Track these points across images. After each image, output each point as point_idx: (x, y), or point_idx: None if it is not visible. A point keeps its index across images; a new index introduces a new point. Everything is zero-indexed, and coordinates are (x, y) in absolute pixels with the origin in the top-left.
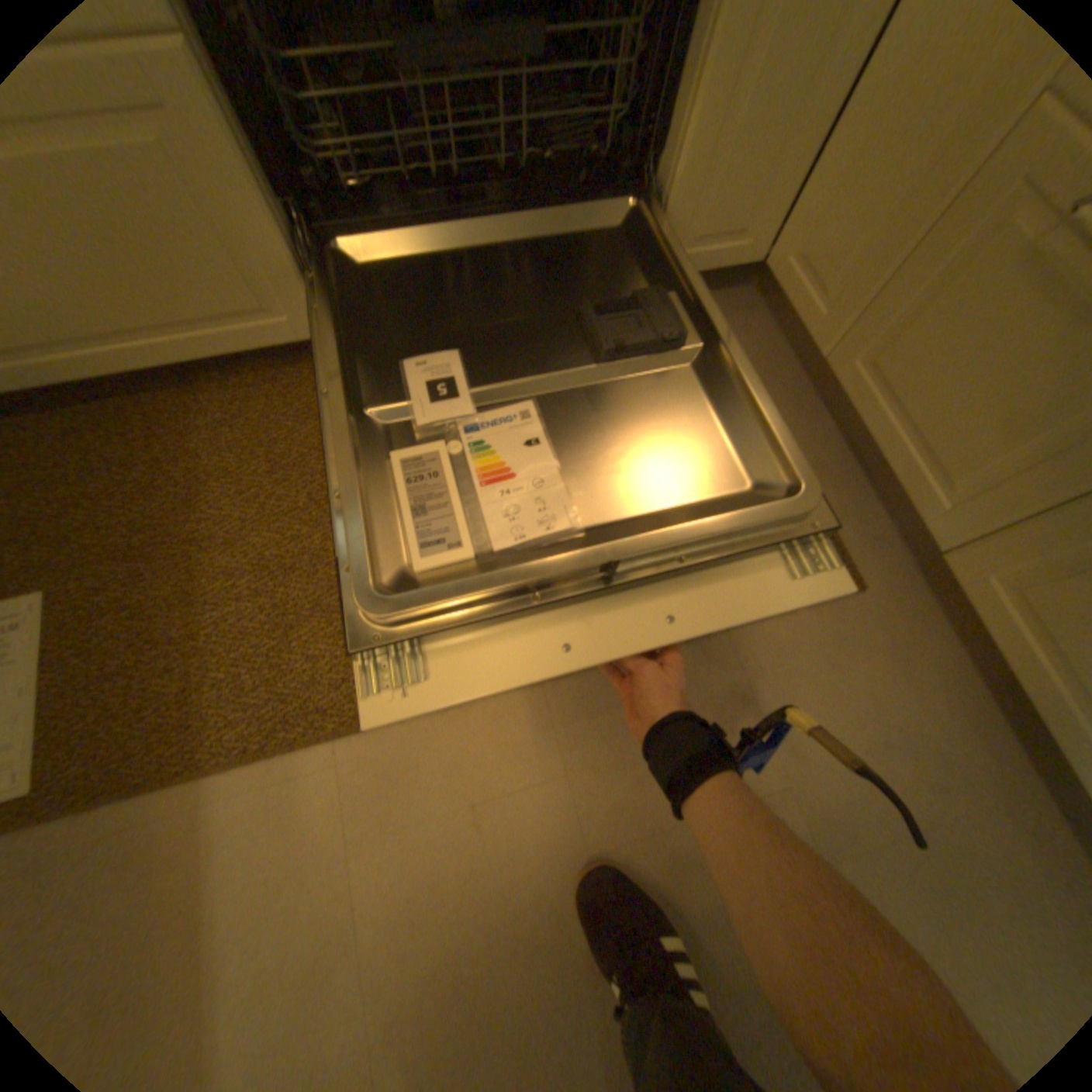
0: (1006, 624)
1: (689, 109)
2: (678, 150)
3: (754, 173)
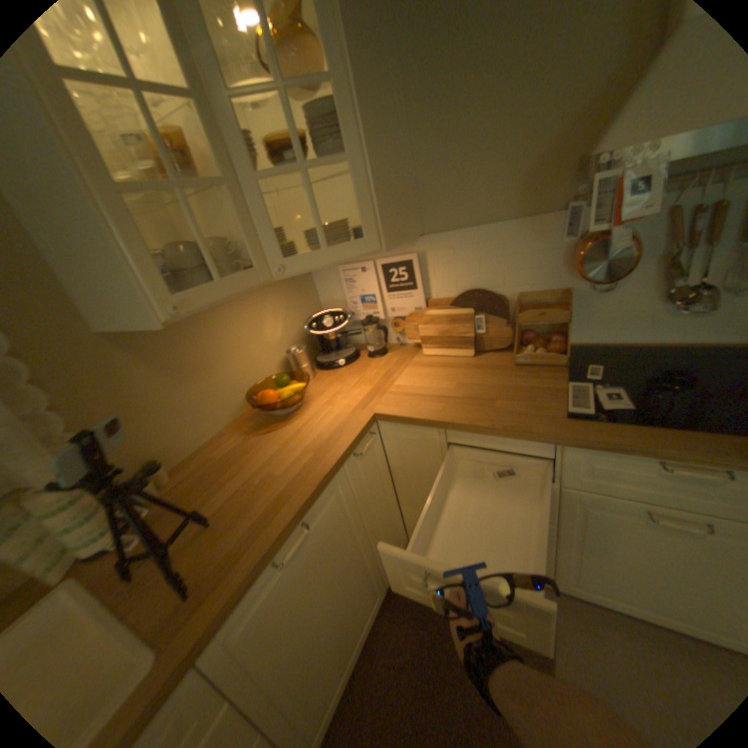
0: (591, 597)
1: (374, 554)
2: (377, 561)
3: (394, 537)
